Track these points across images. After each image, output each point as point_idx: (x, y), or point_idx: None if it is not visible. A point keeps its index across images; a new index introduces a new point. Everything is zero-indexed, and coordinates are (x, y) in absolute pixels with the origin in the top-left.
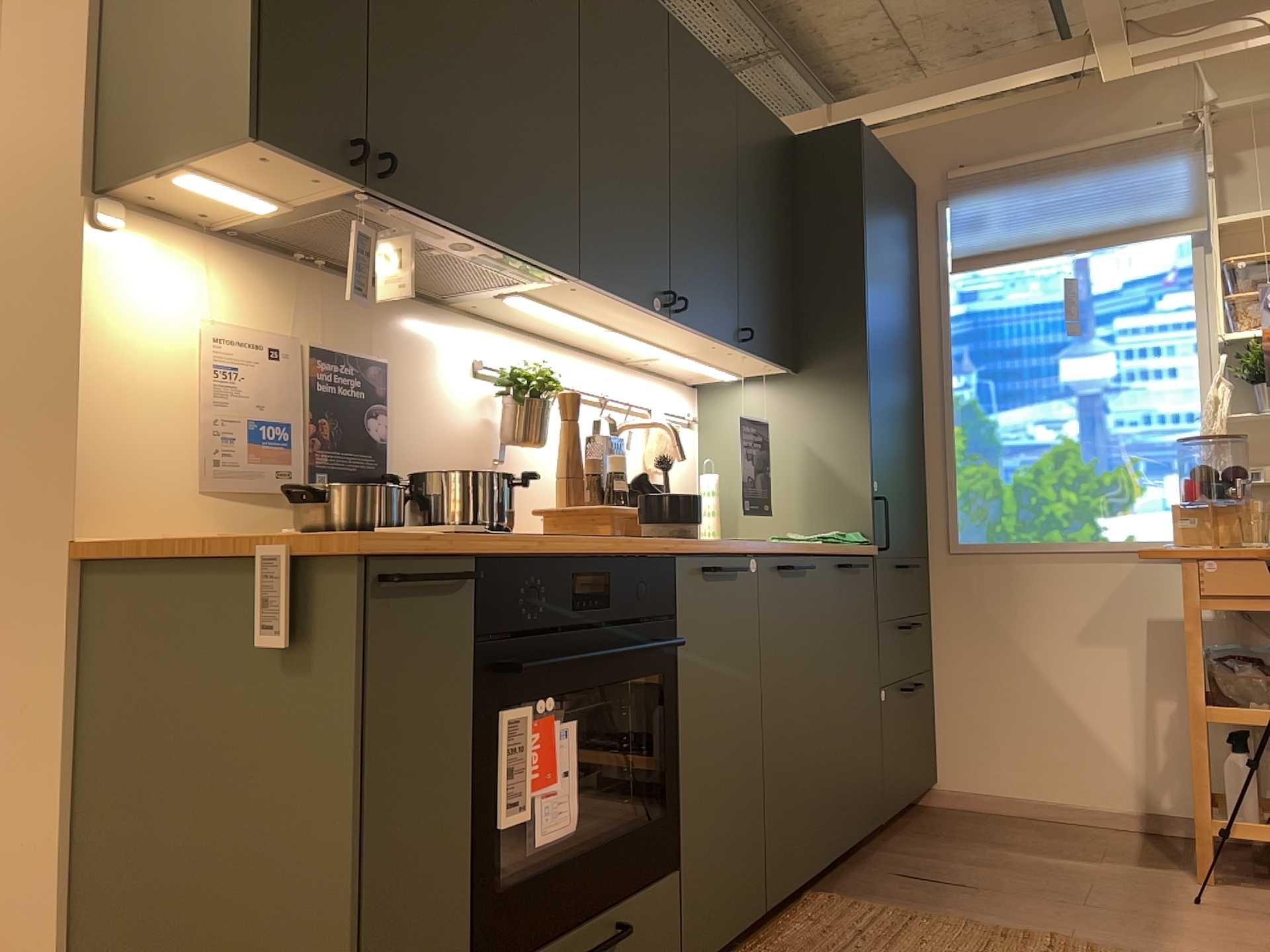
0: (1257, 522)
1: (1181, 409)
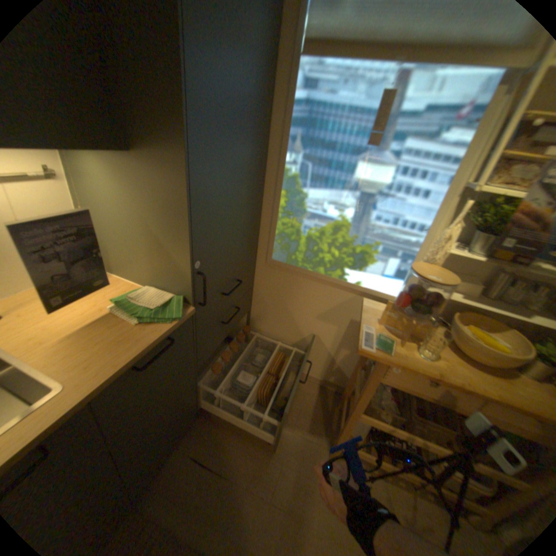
0: (435, 338)
1: (419, 221)
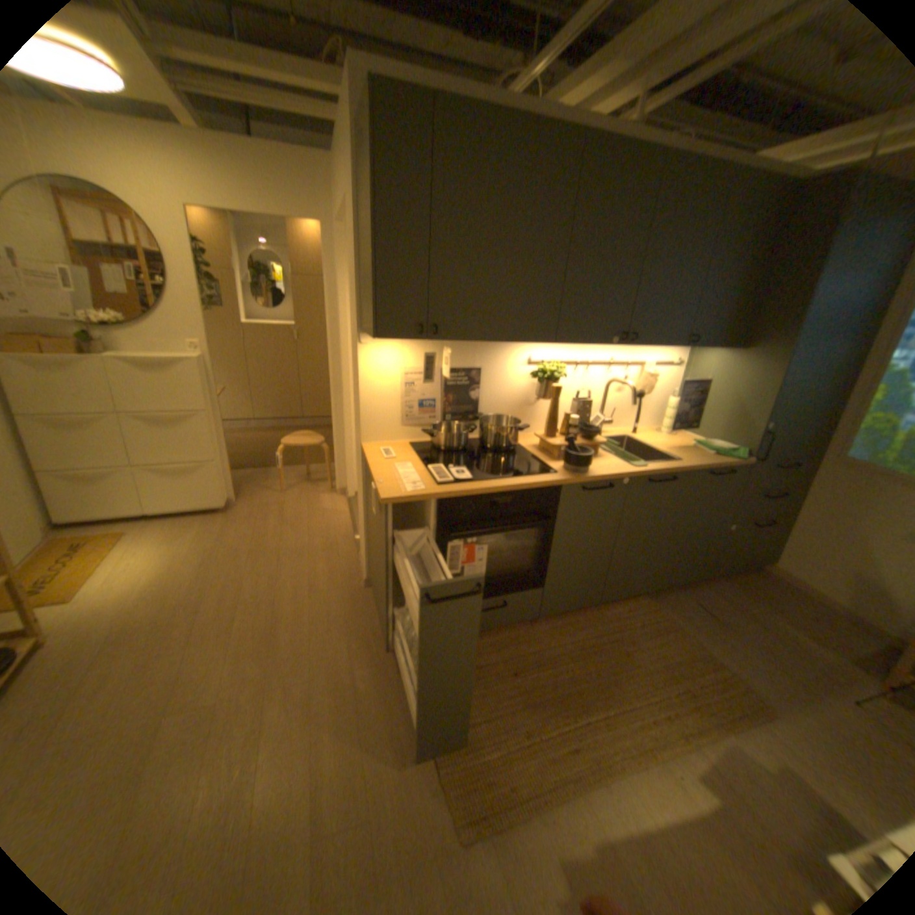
0: None
1: None
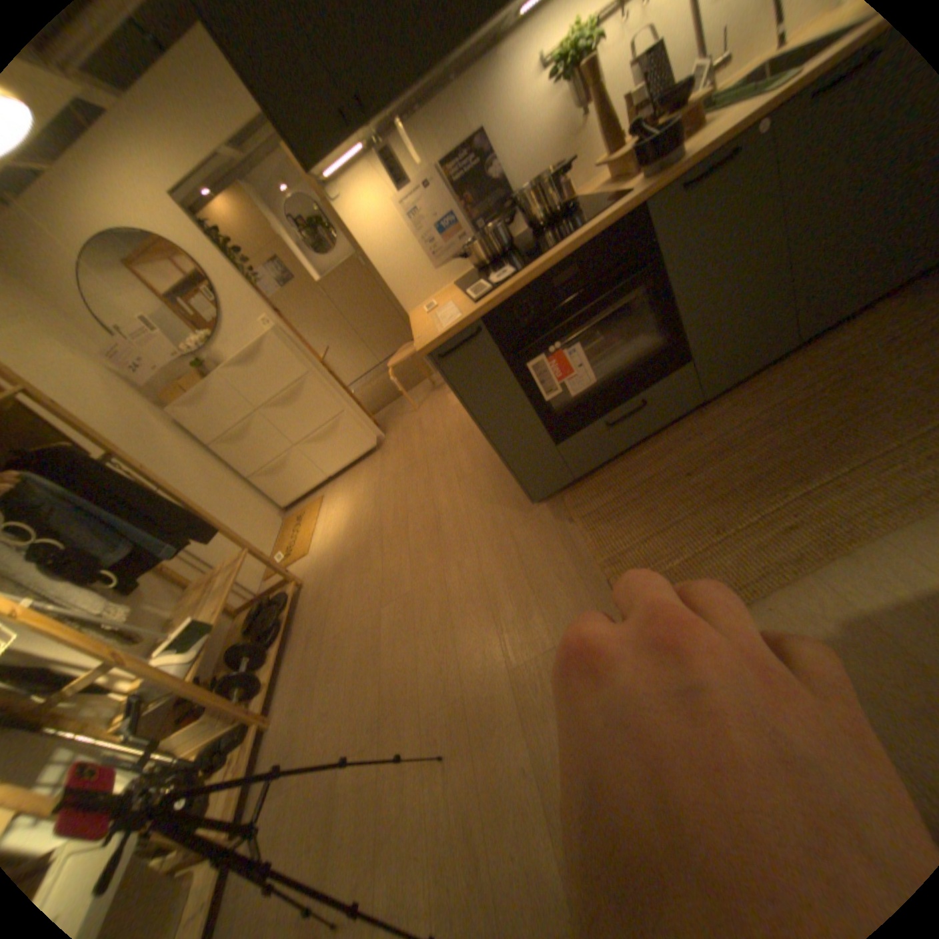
0: None
1: None
